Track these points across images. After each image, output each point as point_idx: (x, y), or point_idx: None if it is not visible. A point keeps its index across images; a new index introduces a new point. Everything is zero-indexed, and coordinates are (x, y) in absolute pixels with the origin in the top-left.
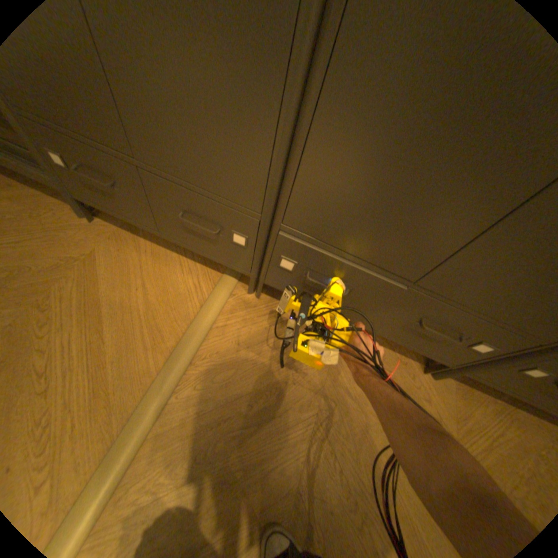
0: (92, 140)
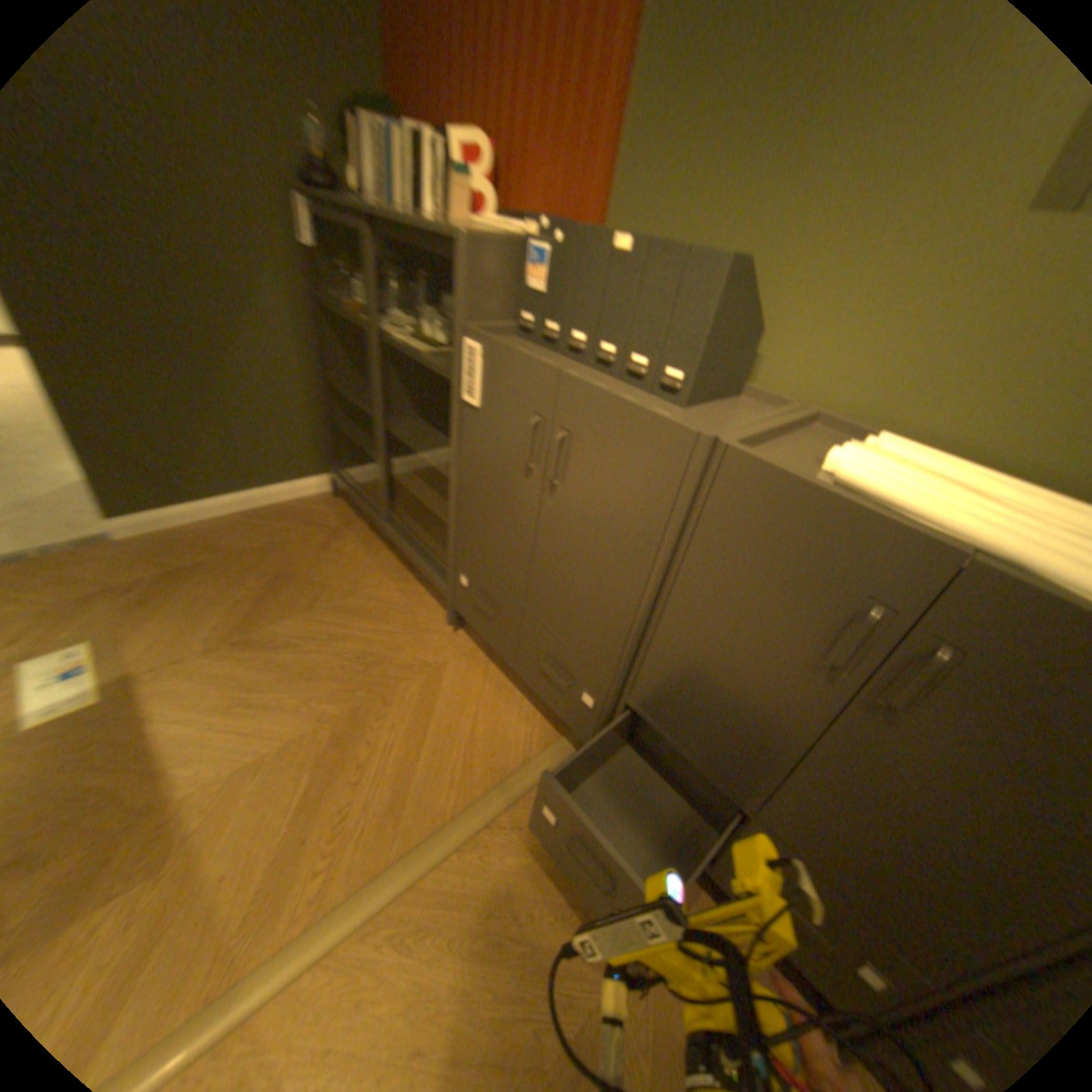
0: (499, 581)
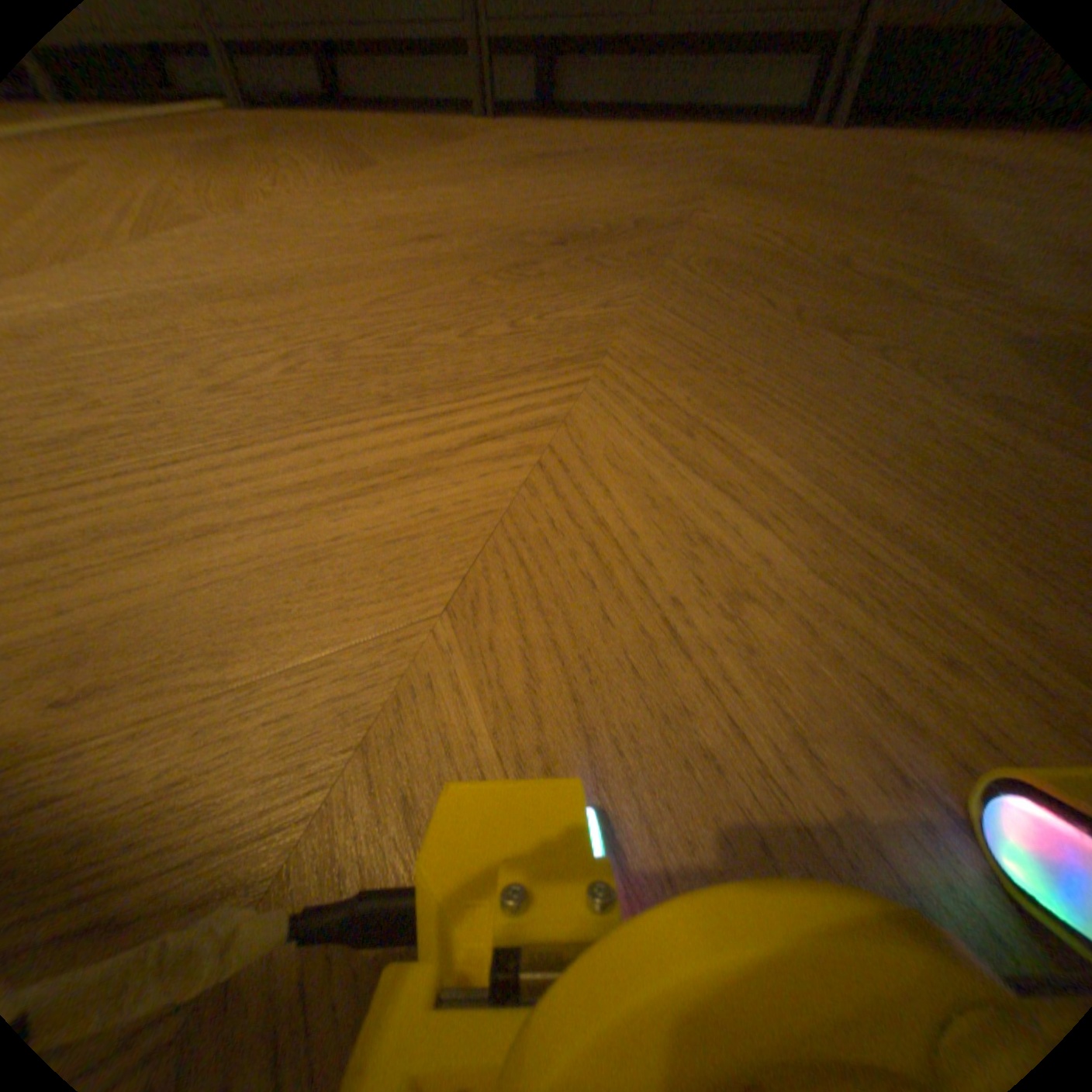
0: None
